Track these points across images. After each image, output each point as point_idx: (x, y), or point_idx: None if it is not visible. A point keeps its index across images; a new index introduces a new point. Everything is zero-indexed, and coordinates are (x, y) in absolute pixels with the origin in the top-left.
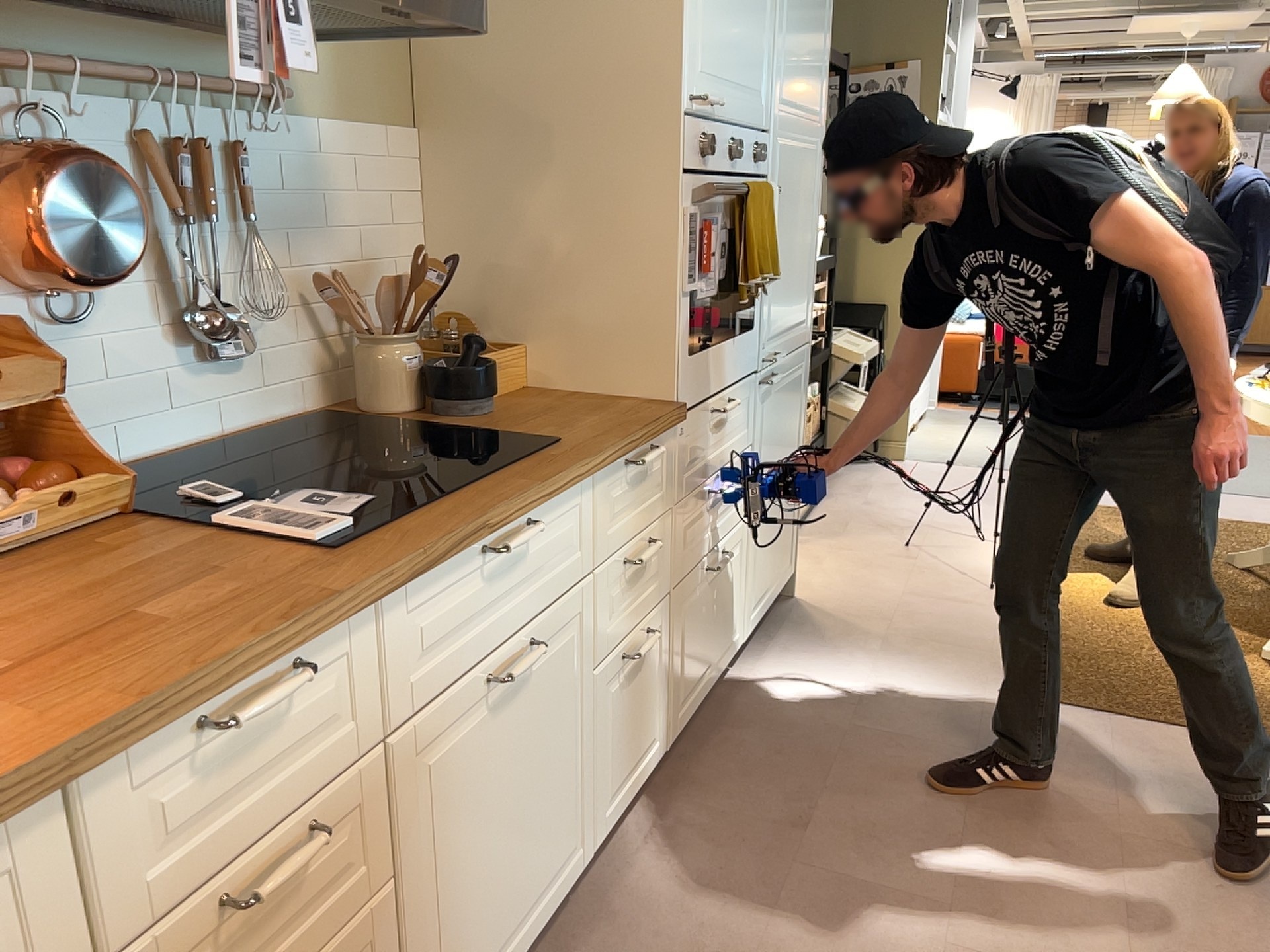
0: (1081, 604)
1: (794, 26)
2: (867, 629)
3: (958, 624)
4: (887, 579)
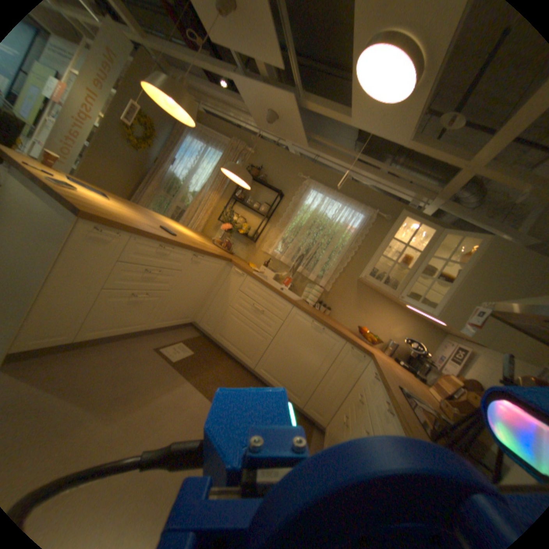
0: None
1: None
2: None
3: None
4: None
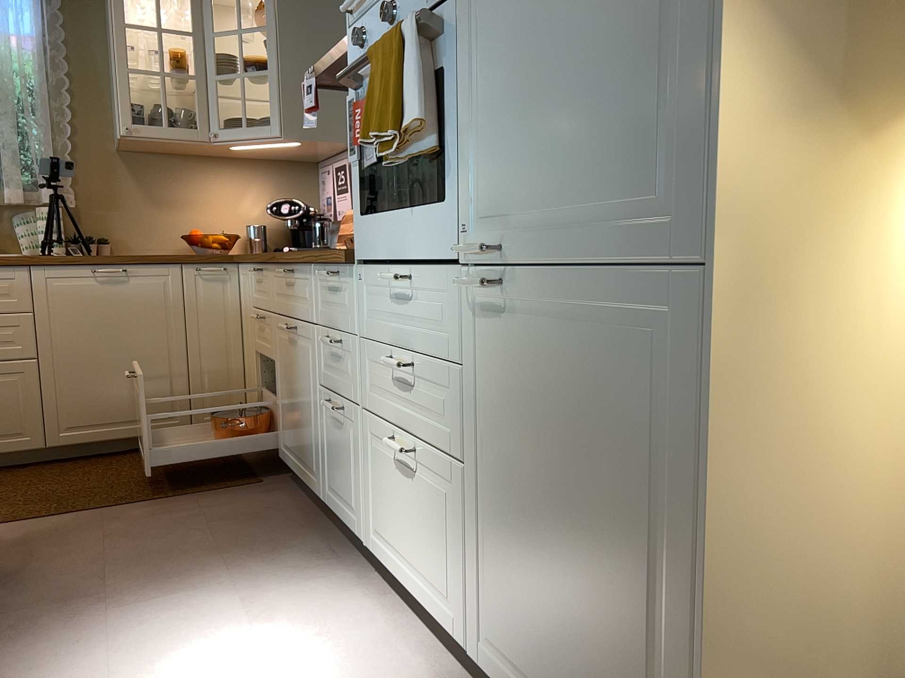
0: None
1: None
2: None
3: None
4: None
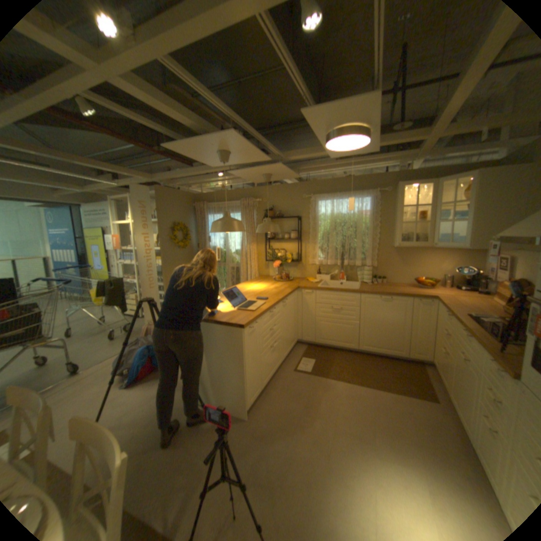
0: None
1: None
2: None
3: None
4: None
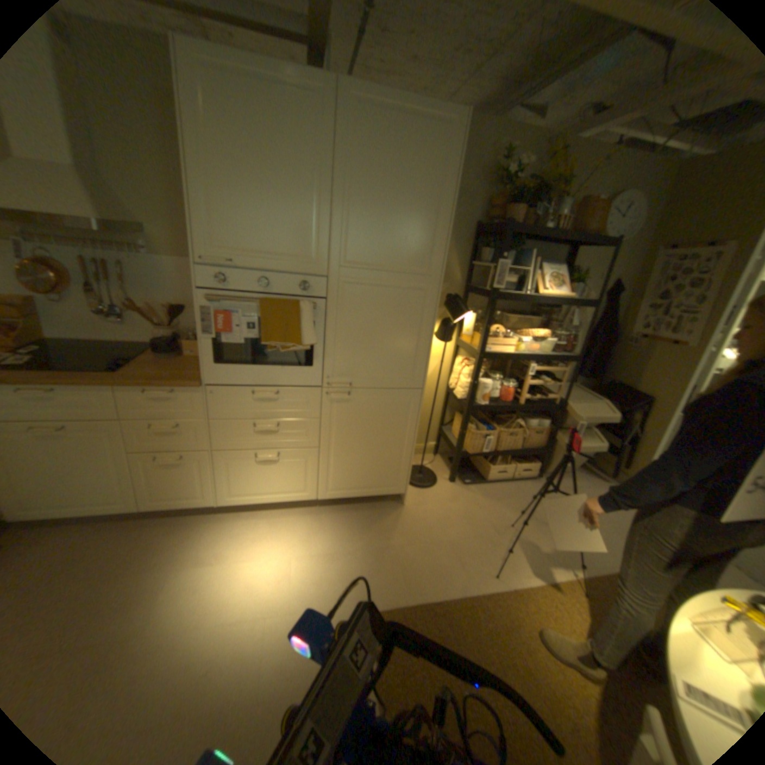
0: (529, 638)
1: (366, 219)
2: (392, 540)
3: (433, 576)
4: (459, 532)
